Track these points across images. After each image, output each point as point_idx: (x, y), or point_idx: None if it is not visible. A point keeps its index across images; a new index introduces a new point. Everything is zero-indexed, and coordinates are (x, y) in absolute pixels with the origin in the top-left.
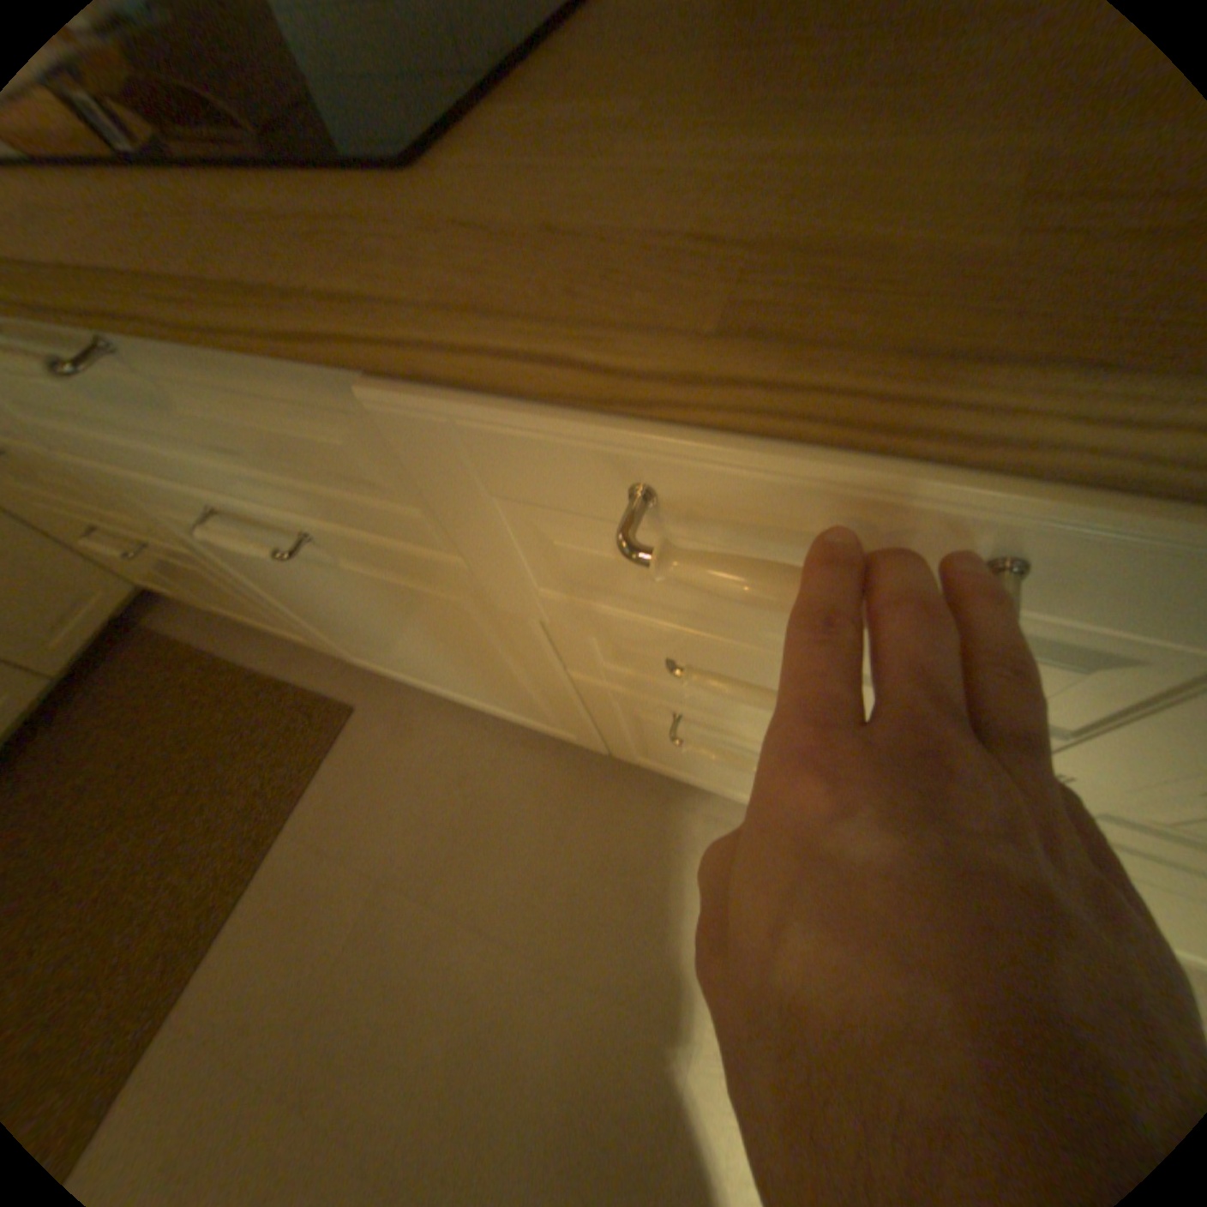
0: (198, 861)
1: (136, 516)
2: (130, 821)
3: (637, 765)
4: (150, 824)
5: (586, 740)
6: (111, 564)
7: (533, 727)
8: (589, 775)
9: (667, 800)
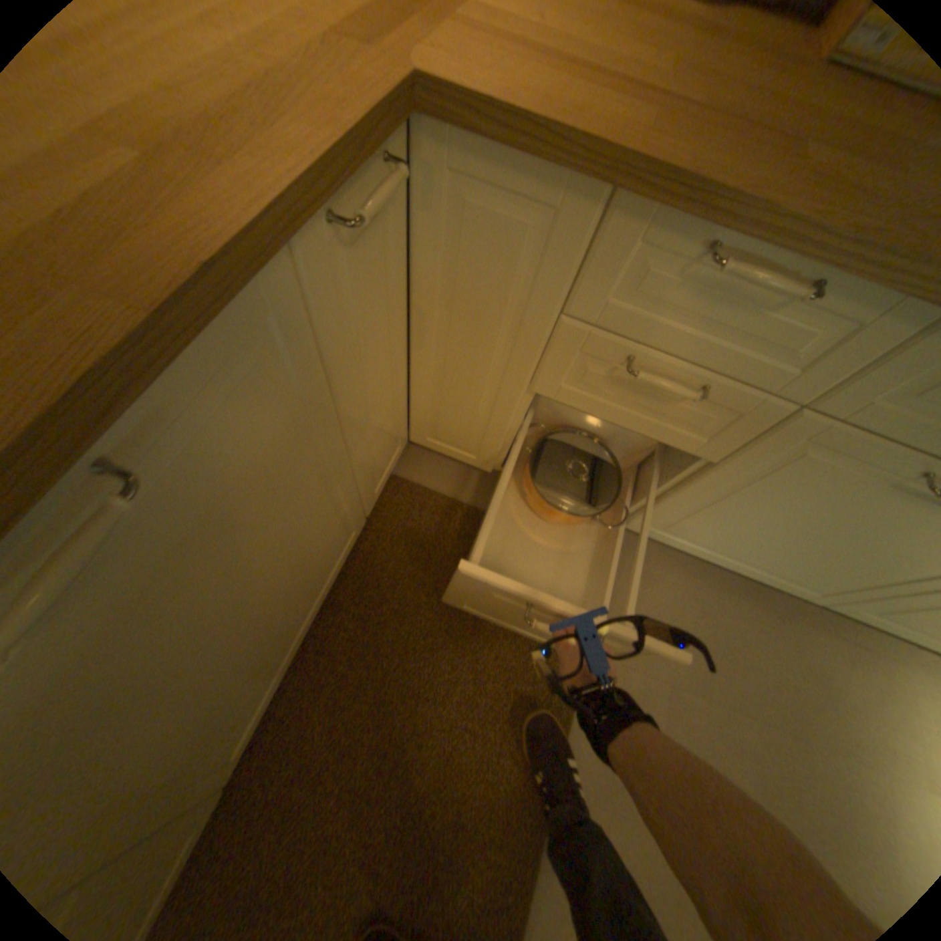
0: (532, 673)
1: (740, 441)
2: (458, 641)
3: (843, 613)
4: (477, 643)
5: (841, 599)
6: (436, 426)
7: (772, 585)
8: (782, 615)
9: (831, 632)
